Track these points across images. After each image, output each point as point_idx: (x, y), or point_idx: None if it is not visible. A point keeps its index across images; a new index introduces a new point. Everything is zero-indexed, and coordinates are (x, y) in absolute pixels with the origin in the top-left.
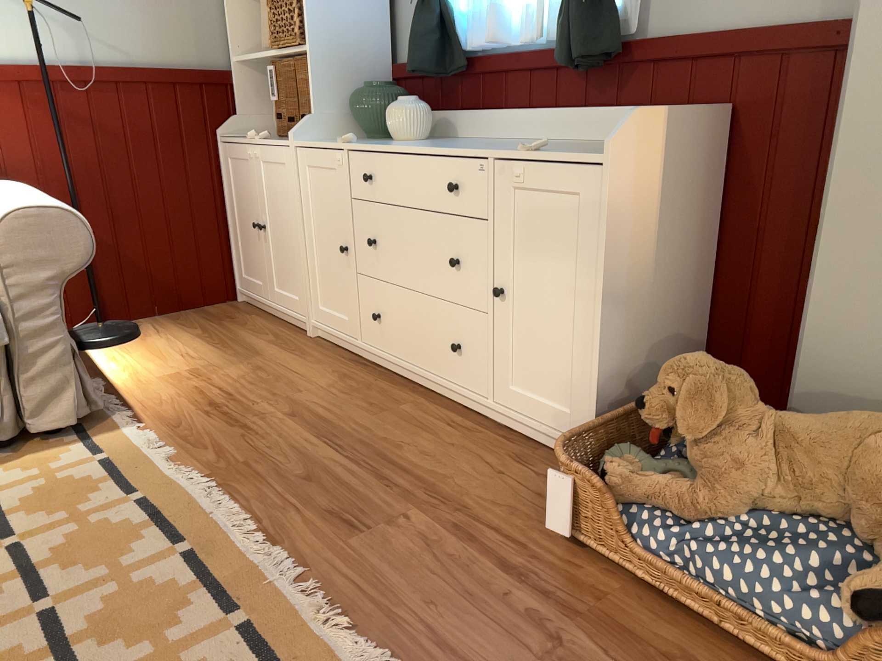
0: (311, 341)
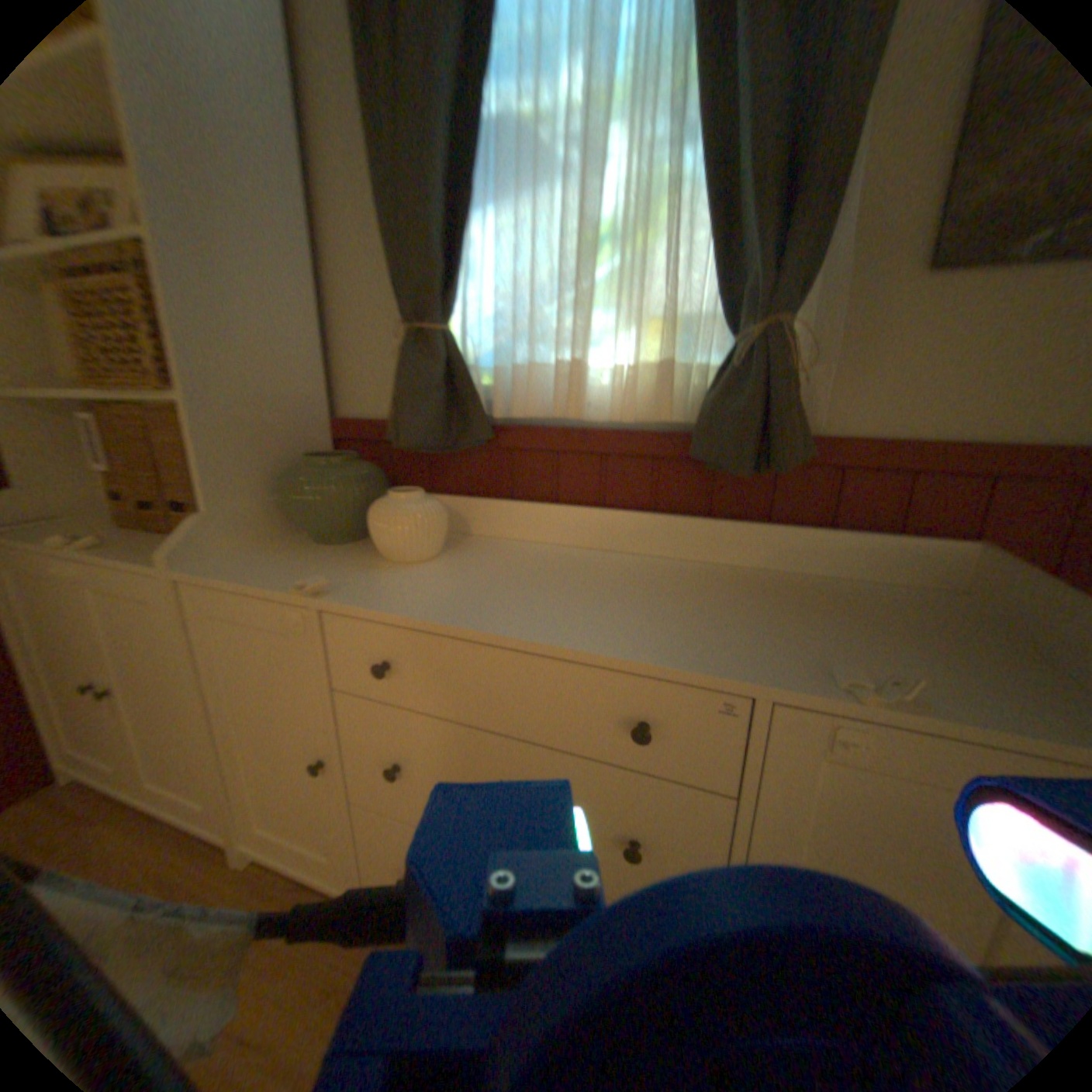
0: (249, 881)
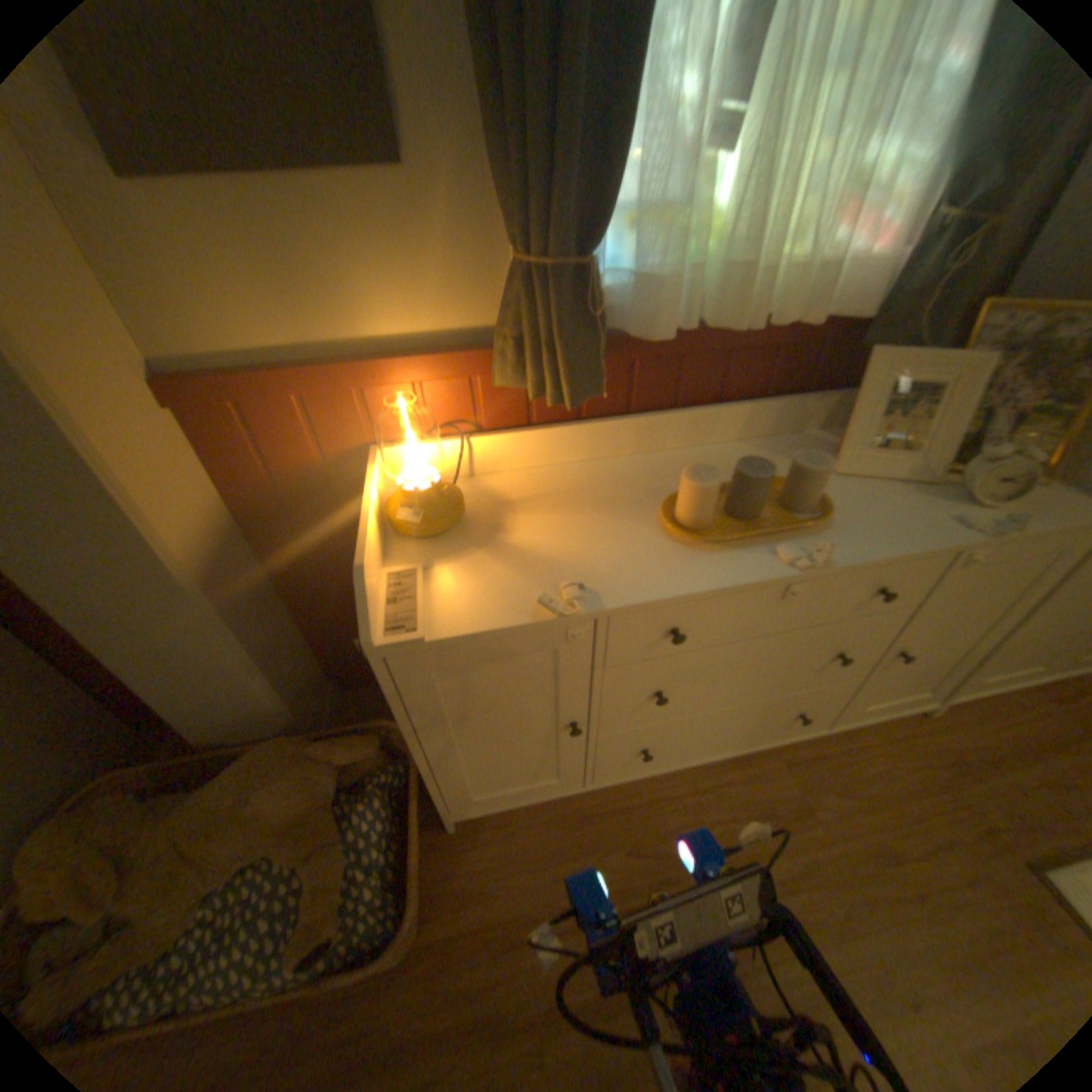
0: None
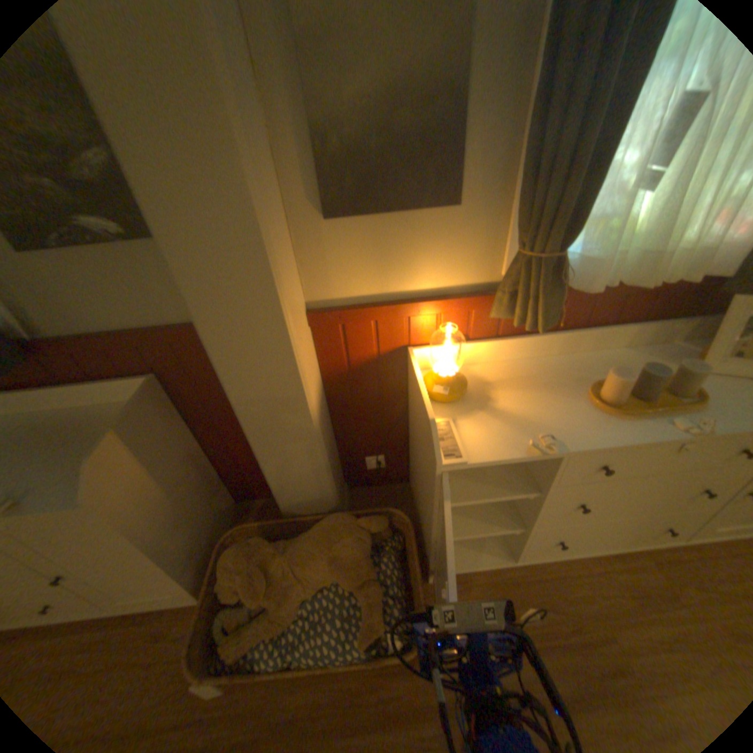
0: None
